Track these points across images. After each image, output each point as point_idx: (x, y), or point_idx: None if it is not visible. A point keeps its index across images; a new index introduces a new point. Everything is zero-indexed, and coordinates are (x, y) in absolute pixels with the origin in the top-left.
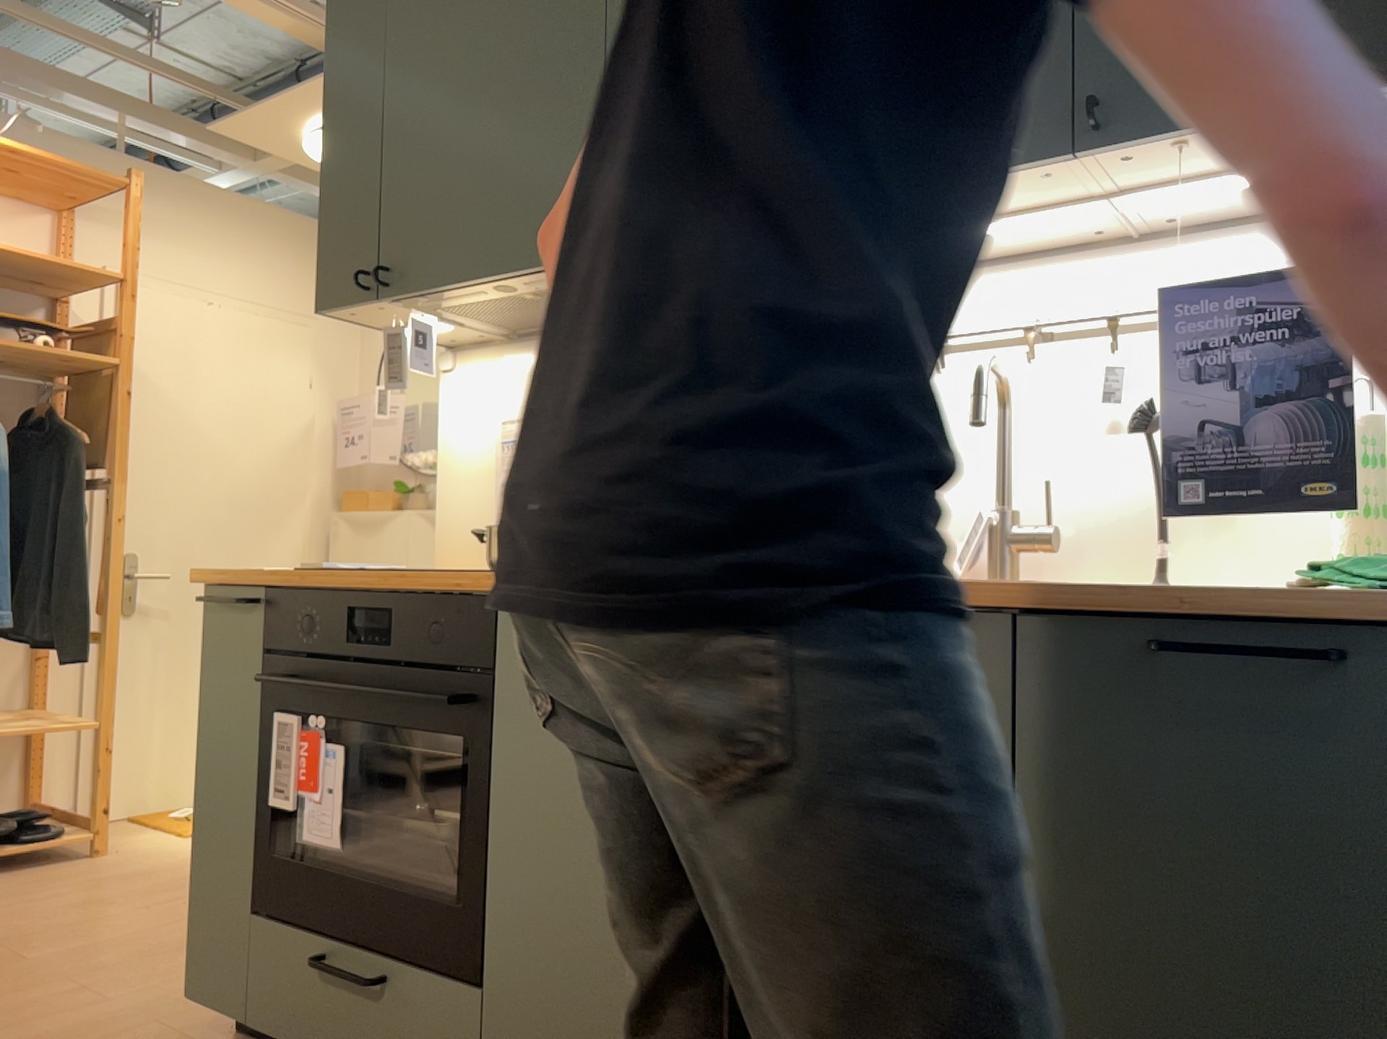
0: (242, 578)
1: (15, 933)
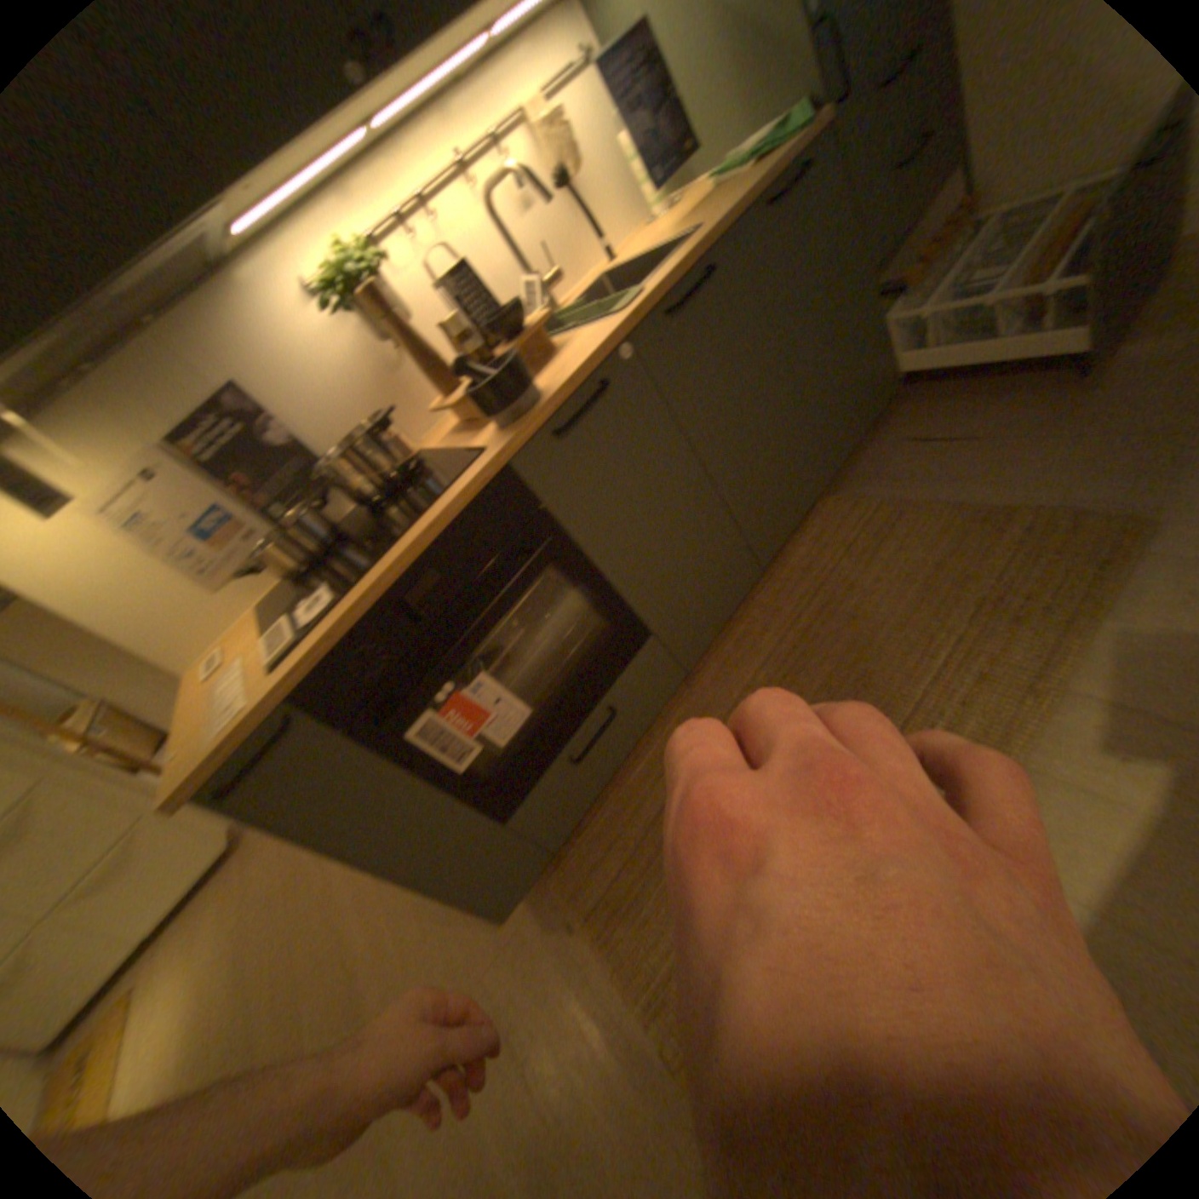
0: (253, 721)
1: None
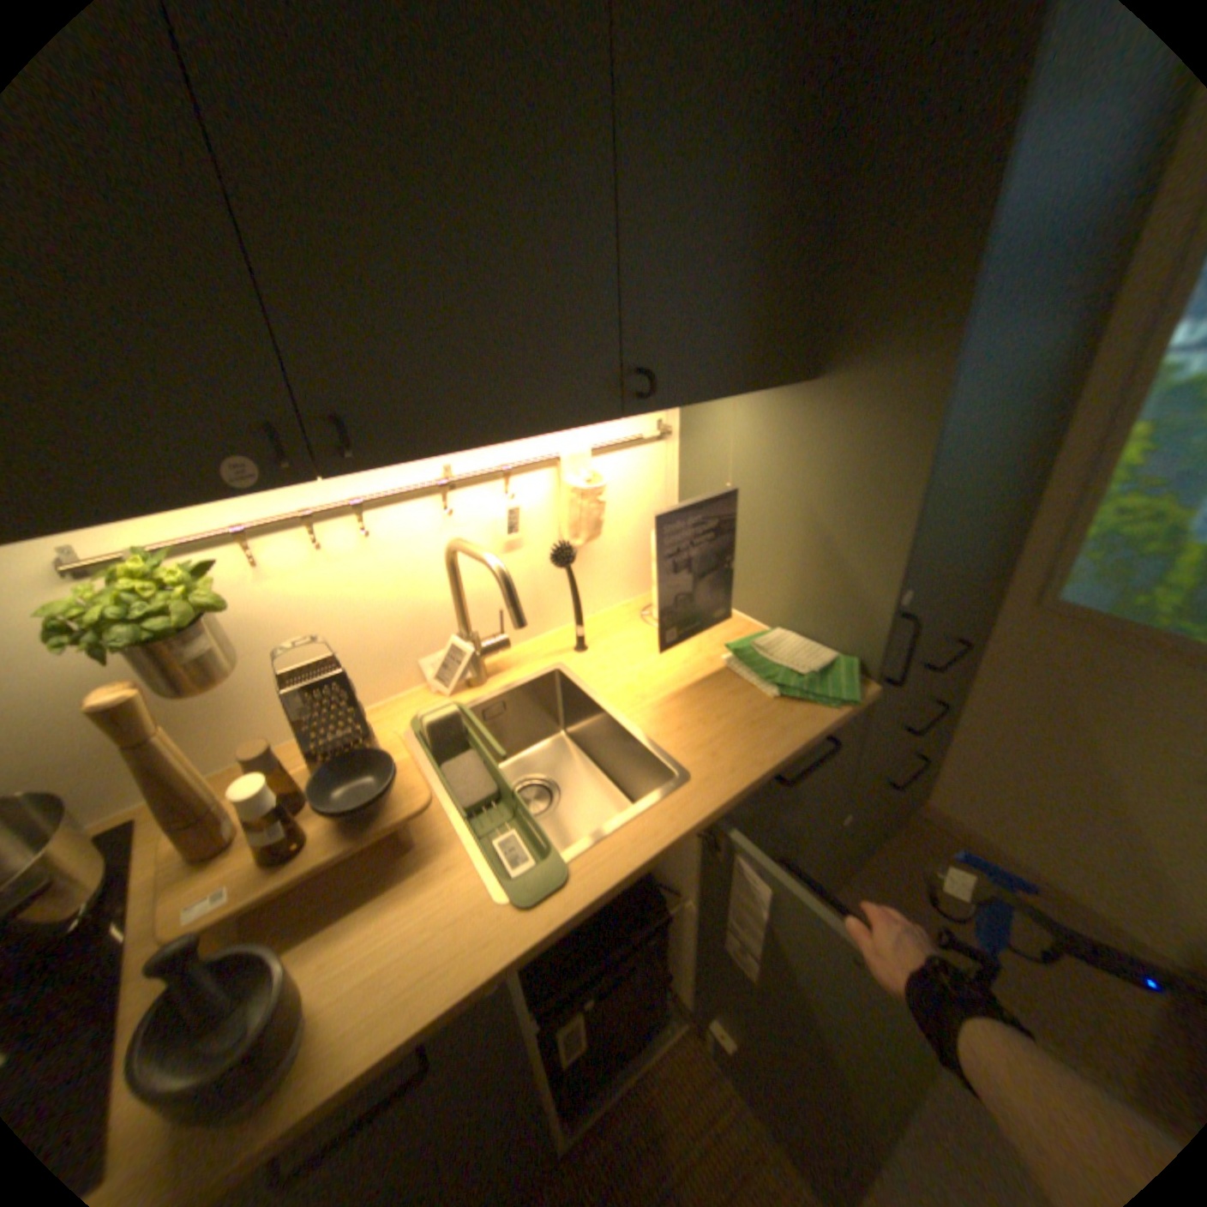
0: None
1: None
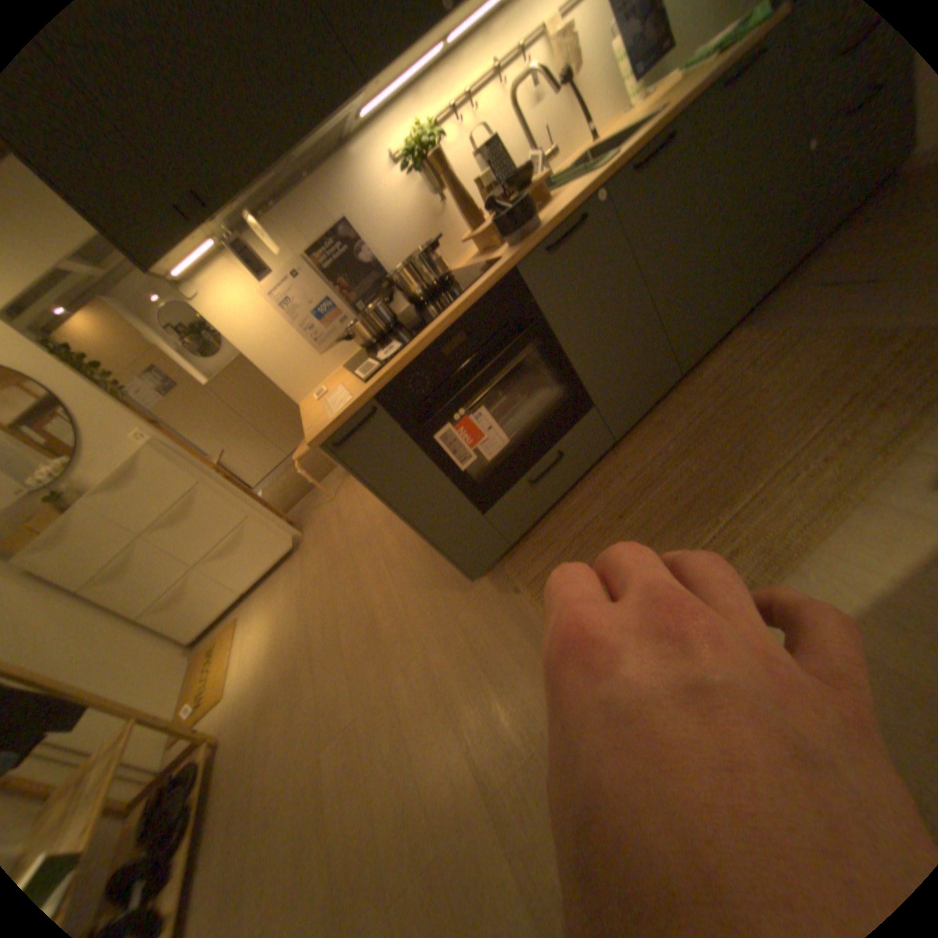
0: (354, 406)
1: (310, 741)
